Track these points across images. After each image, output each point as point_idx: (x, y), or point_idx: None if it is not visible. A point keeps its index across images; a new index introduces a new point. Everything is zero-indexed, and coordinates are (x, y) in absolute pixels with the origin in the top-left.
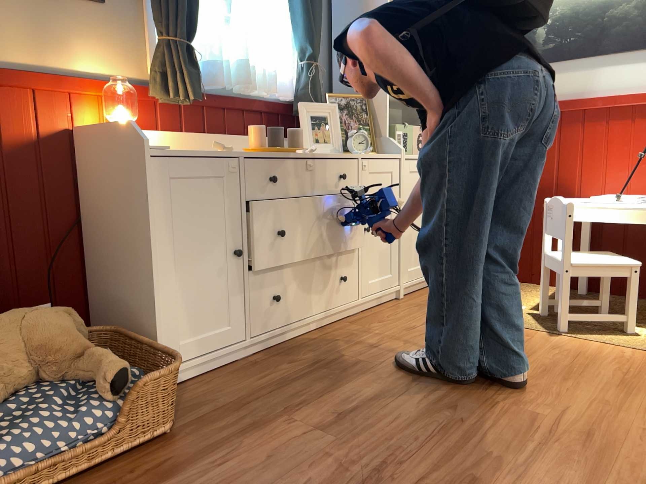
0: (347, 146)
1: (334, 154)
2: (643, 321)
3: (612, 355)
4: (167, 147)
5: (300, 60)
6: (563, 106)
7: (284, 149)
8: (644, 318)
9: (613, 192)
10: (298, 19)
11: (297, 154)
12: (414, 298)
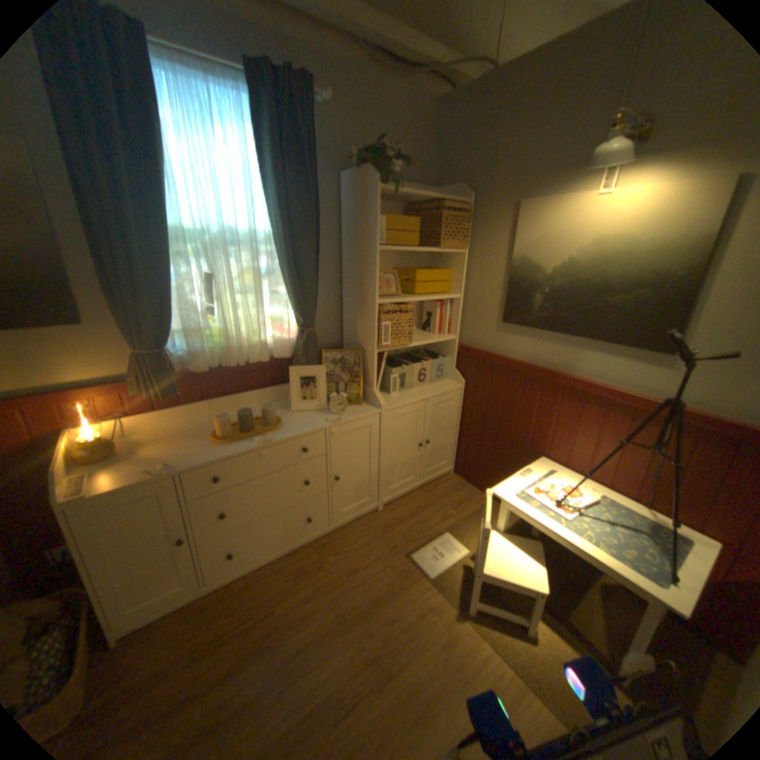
0: (329, 404)
1: (299, 430)
2: (559, 614)
3: (488, 683)
4: (85, 495)
5: (297, 324)
6: (548, 376)
7: (244, 437)
8: (563, 607)
9: (578, 467)
10: (289, 293)
11: (249, 448)
12: (390, 511)
